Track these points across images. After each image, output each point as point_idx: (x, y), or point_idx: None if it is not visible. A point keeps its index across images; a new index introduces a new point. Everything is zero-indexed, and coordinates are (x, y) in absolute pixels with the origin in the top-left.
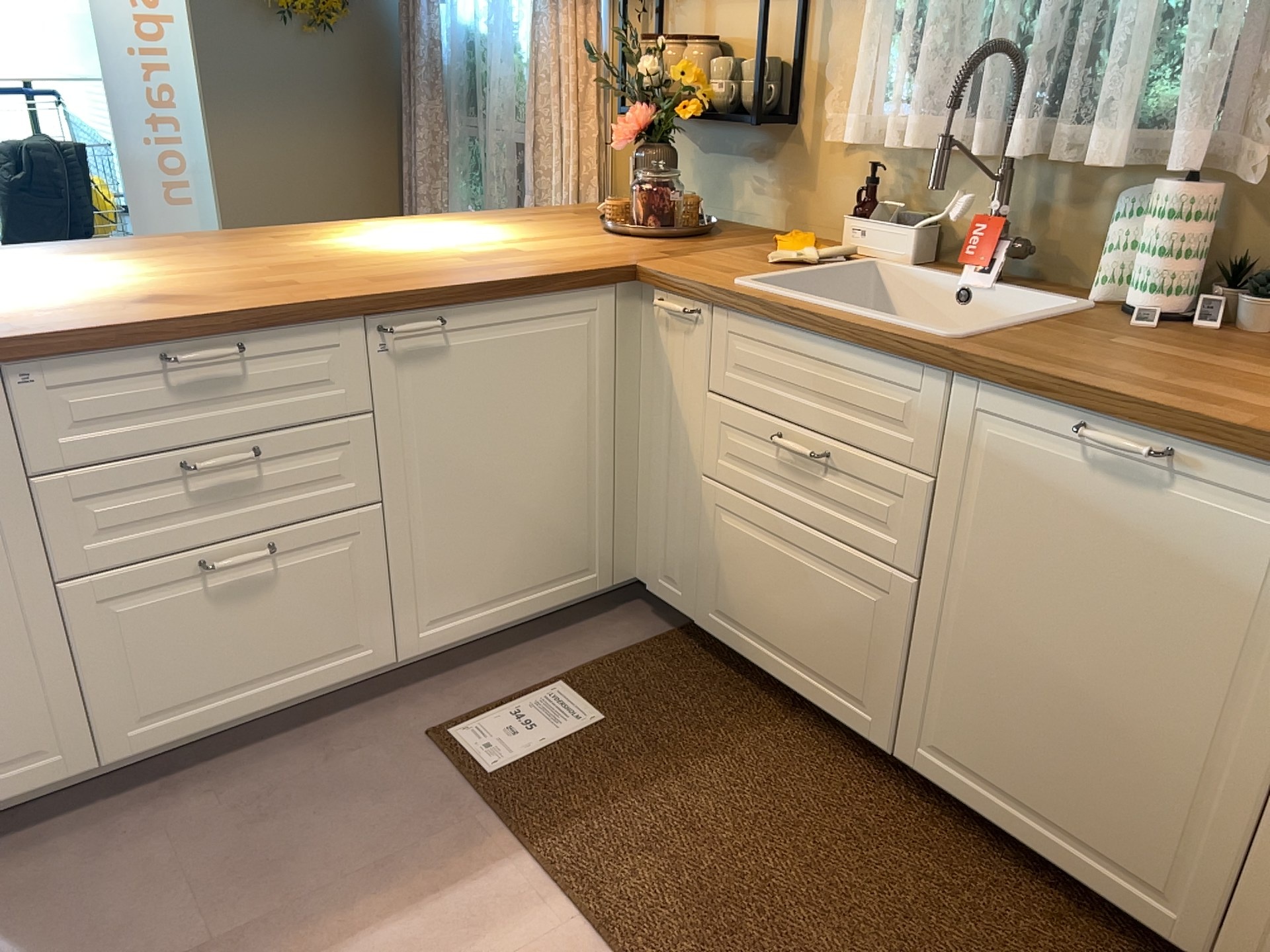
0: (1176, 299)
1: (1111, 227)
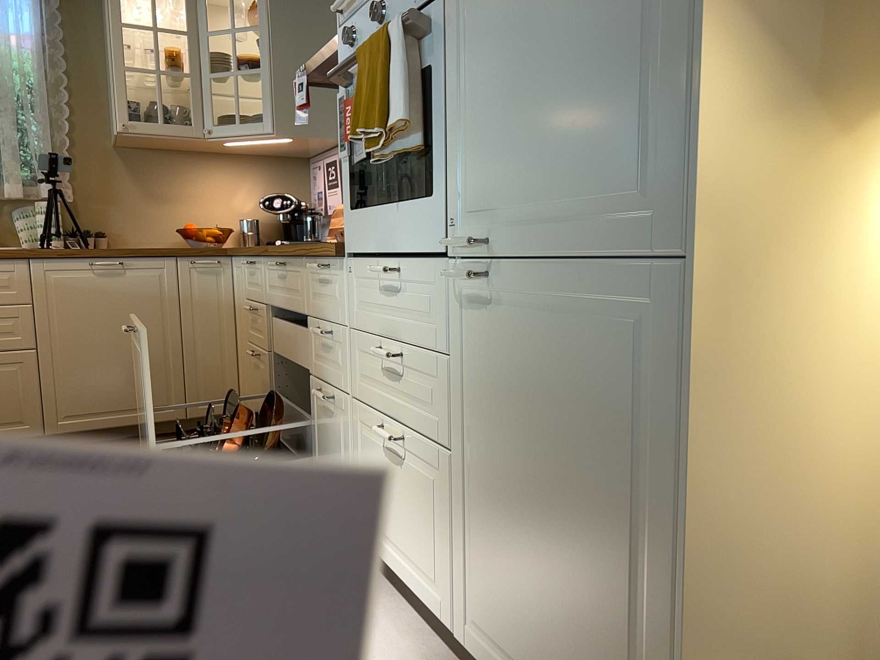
0: (62, 241)
1: (15, 223)
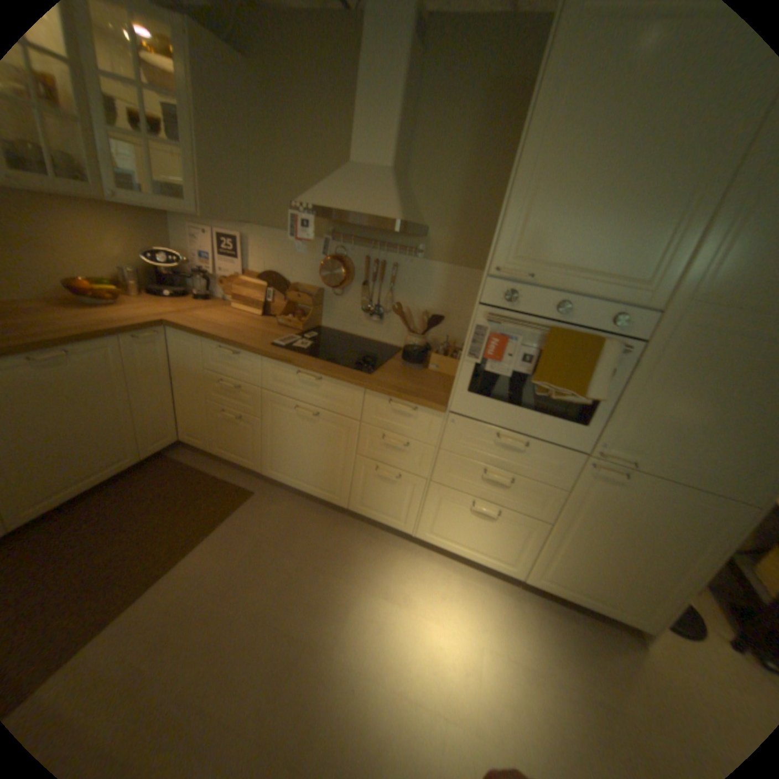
0: None
1: None
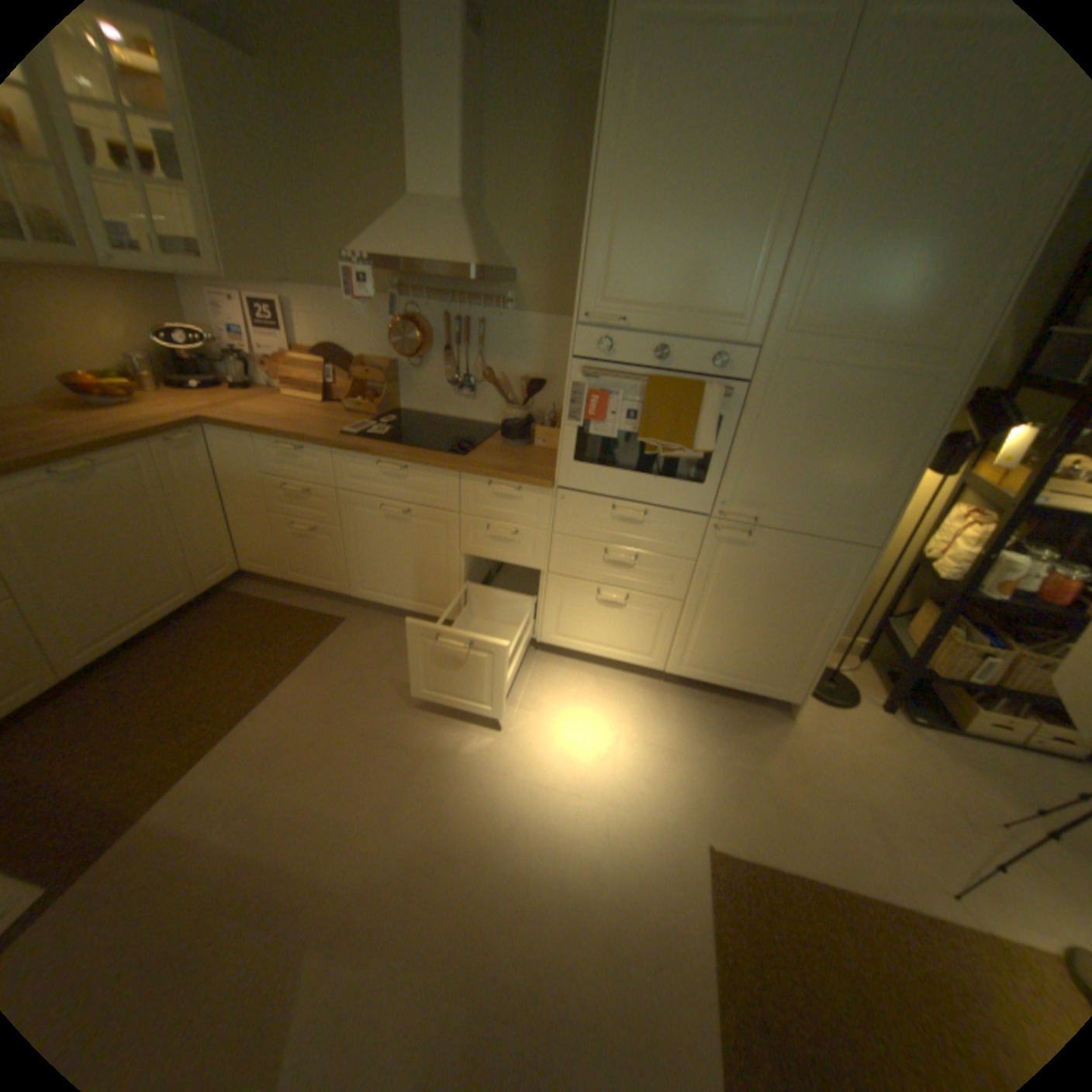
0: None
1: None
